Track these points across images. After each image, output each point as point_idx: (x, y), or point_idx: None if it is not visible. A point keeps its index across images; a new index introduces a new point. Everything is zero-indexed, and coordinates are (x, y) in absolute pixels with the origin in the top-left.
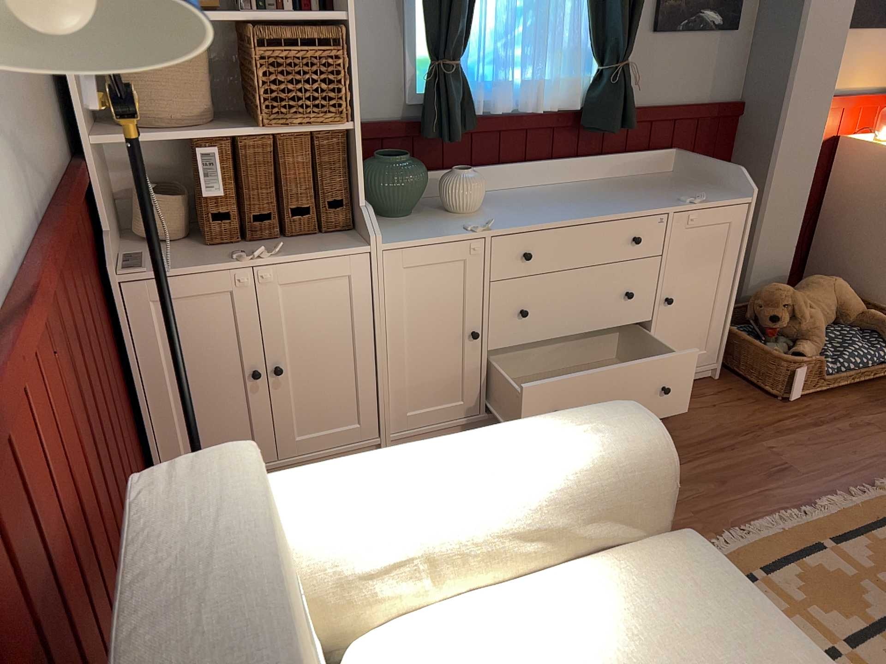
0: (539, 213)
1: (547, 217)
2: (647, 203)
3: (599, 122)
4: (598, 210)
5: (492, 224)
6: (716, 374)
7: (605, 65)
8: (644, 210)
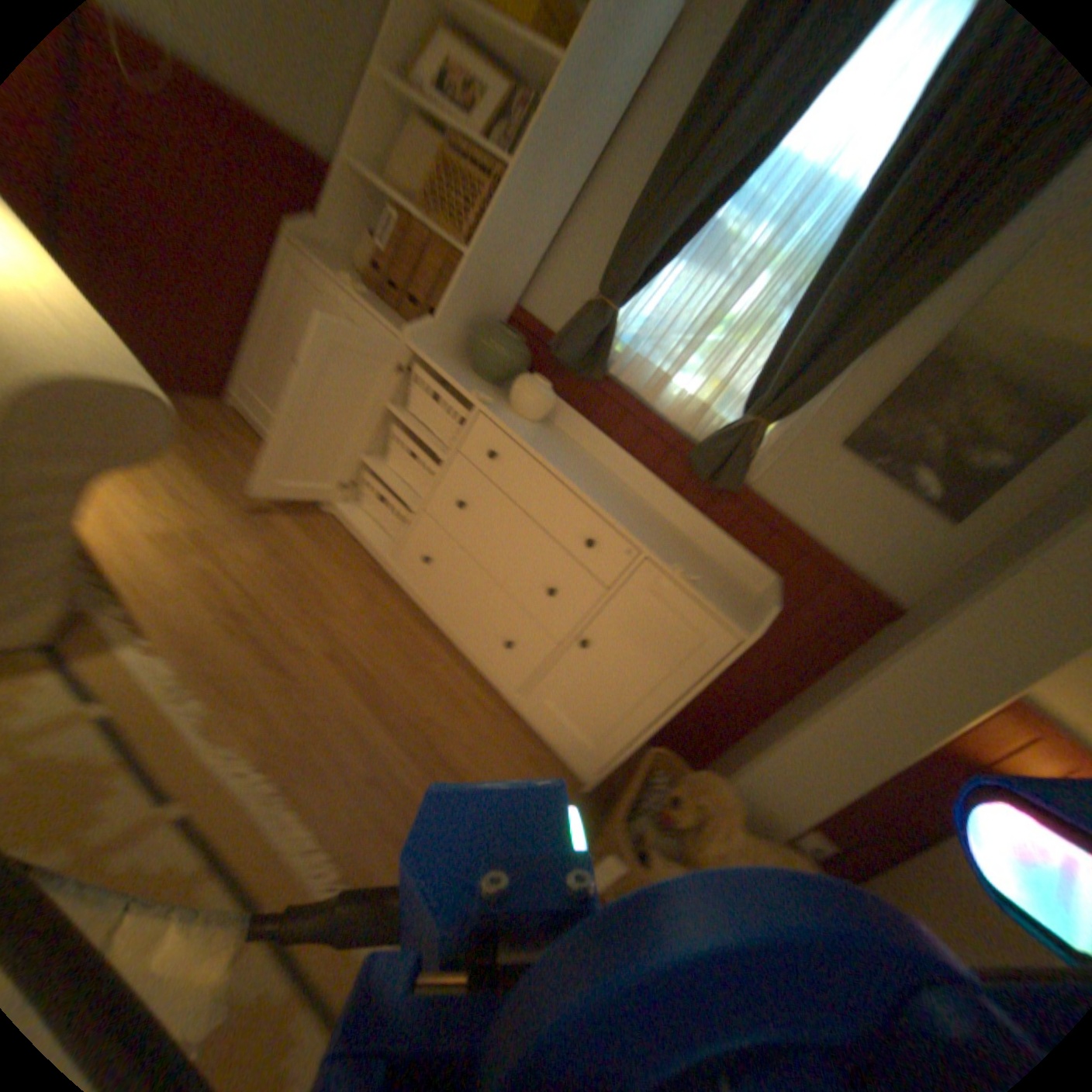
0: (552, 453)
1: (545, 453)
2: (645, 537)
3: (698, 460)
4: (594, 493)
5: (499, 414)
6: (597, 794)
7: (746, 416)
8: (626, 529)
